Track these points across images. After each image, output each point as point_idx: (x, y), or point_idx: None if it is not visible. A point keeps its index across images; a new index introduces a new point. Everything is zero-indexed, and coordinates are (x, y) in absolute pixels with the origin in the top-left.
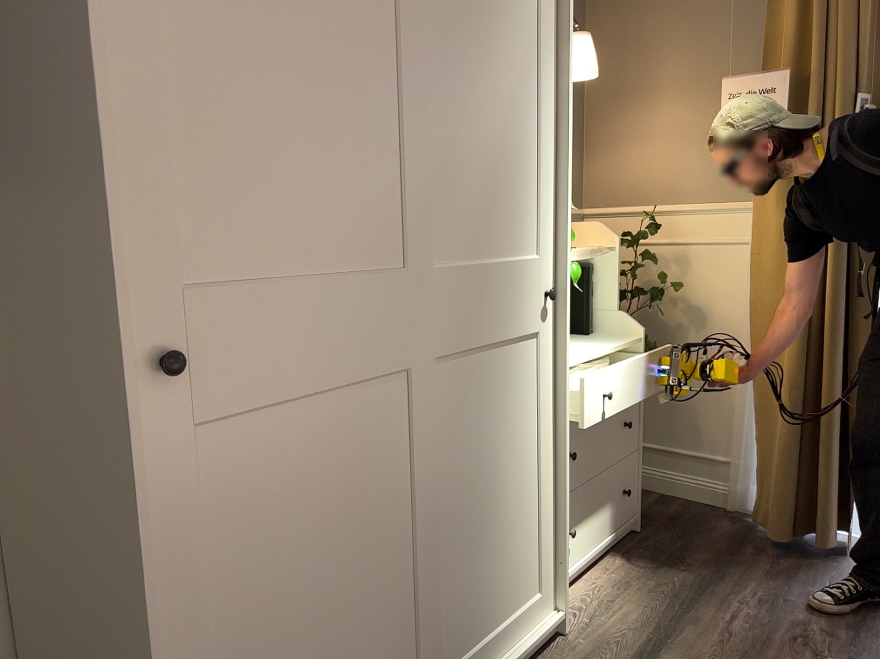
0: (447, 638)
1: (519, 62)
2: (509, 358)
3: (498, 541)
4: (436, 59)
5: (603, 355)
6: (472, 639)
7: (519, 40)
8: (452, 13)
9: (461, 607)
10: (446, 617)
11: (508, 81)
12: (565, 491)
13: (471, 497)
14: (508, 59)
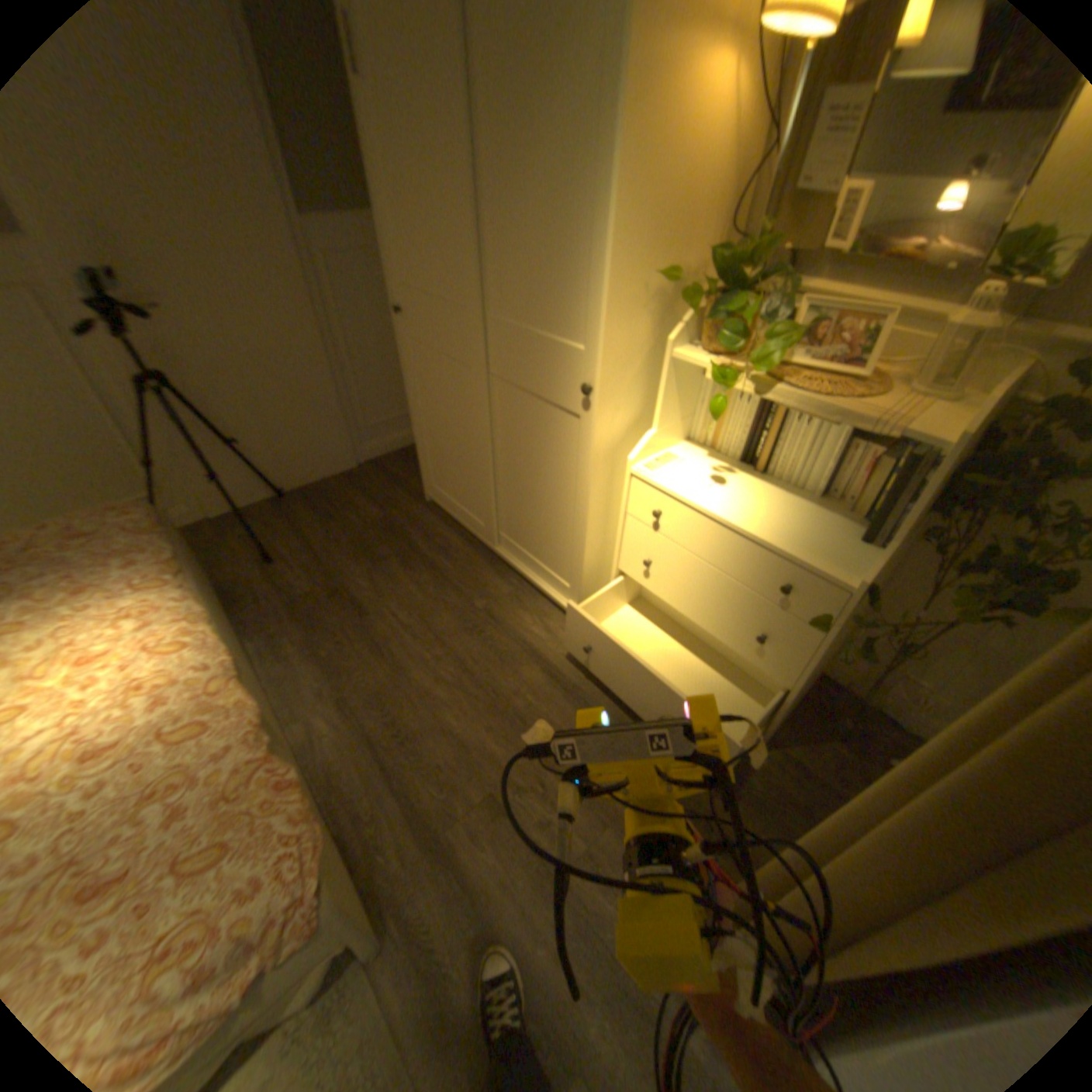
0: (506, 522)
1: (569, 121)
2: (549, 414)
3: (537, 517)
4: (488, 146)
5: (732, 526)
6: (520, 542)
7: (571, 89)
8: (499, 92)
9: (513, 519)
10: (506, 513)
11: (555, 150)
12: (584, 547)
13: (519, 473)
14: (556, 121)
